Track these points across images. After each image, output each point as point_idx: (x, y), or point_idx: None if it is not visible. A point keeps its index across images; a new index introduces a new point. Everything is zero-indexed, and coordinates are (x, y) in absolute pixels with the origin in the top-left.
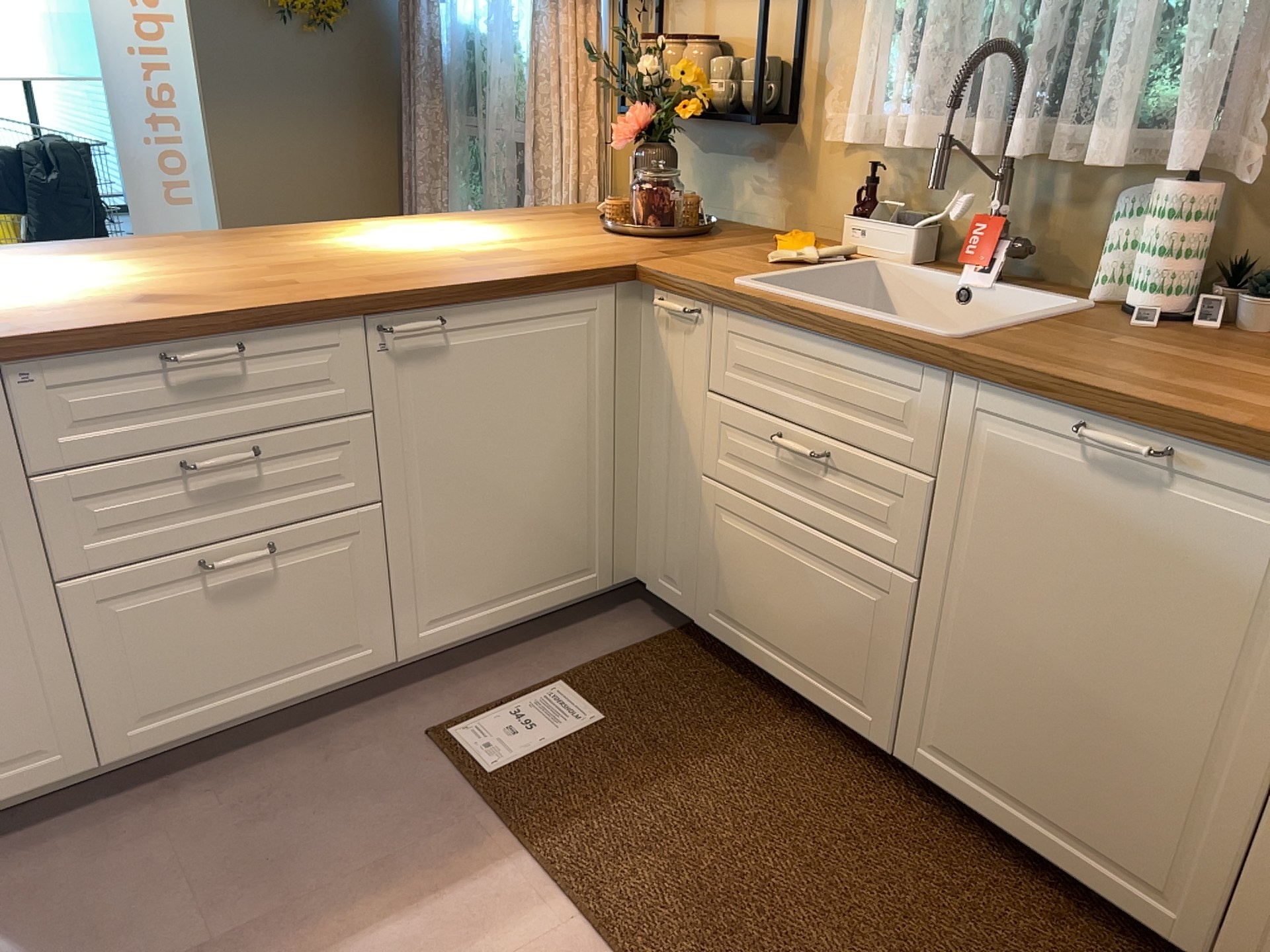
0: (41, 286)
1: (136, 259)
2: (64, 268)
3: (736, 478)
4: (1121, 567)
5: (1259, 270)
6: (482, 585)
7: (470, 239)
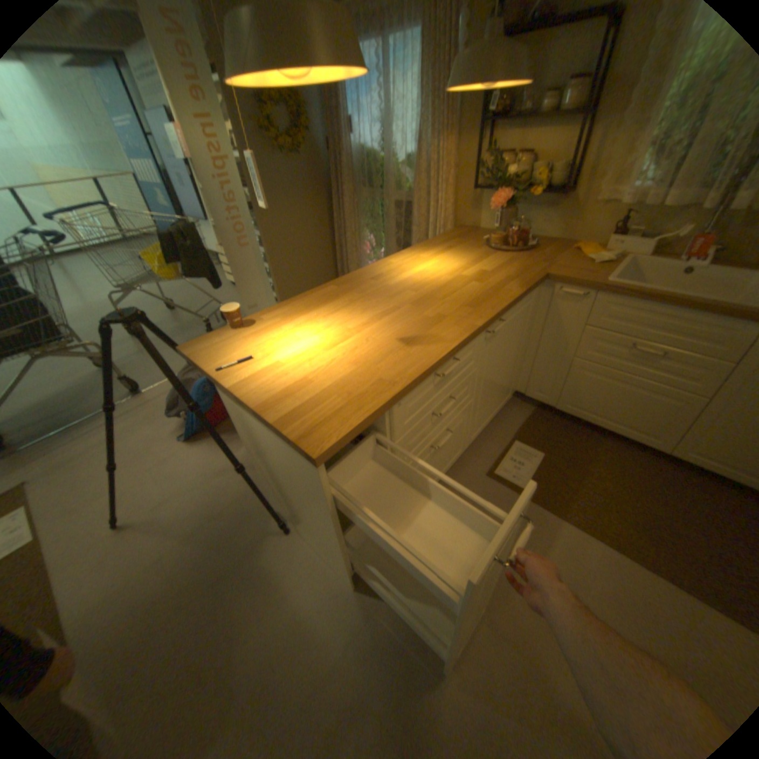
0: (338, 340)
1: (341, 308)
2: (322, 322)
3: (598, 359)
4: None
5: None
6: (487, 413)
7: (452, 265)
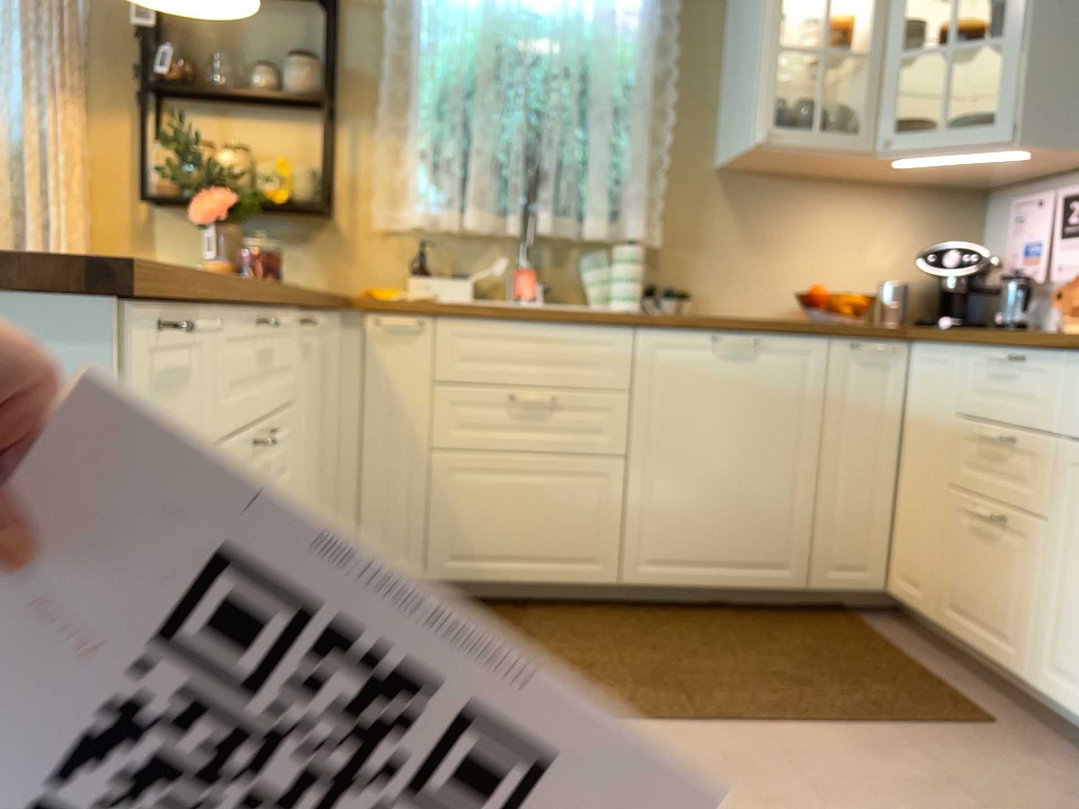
0: None
1: None
2: None
3: (468, 442)
4: (743, 404)
5: (657, 288)
6: None
7: None
